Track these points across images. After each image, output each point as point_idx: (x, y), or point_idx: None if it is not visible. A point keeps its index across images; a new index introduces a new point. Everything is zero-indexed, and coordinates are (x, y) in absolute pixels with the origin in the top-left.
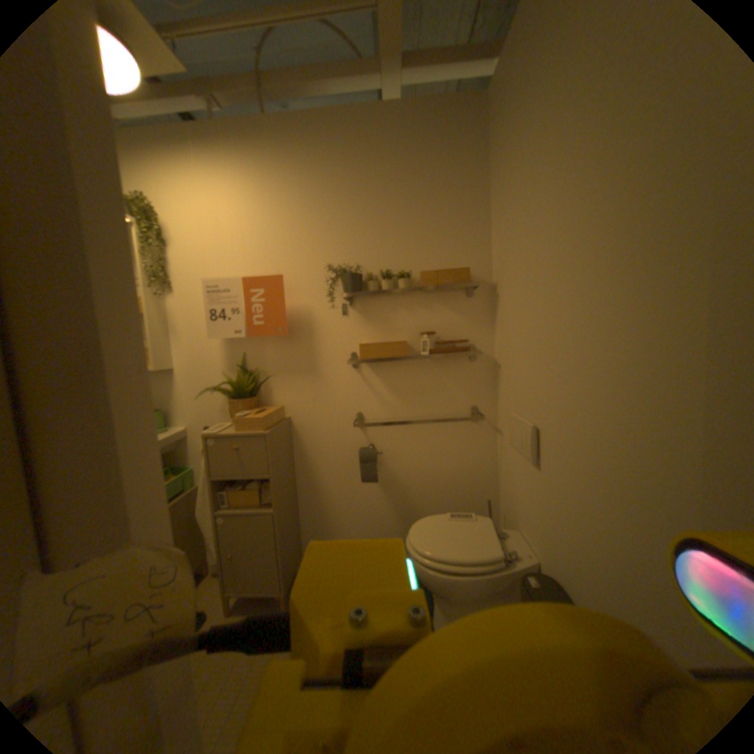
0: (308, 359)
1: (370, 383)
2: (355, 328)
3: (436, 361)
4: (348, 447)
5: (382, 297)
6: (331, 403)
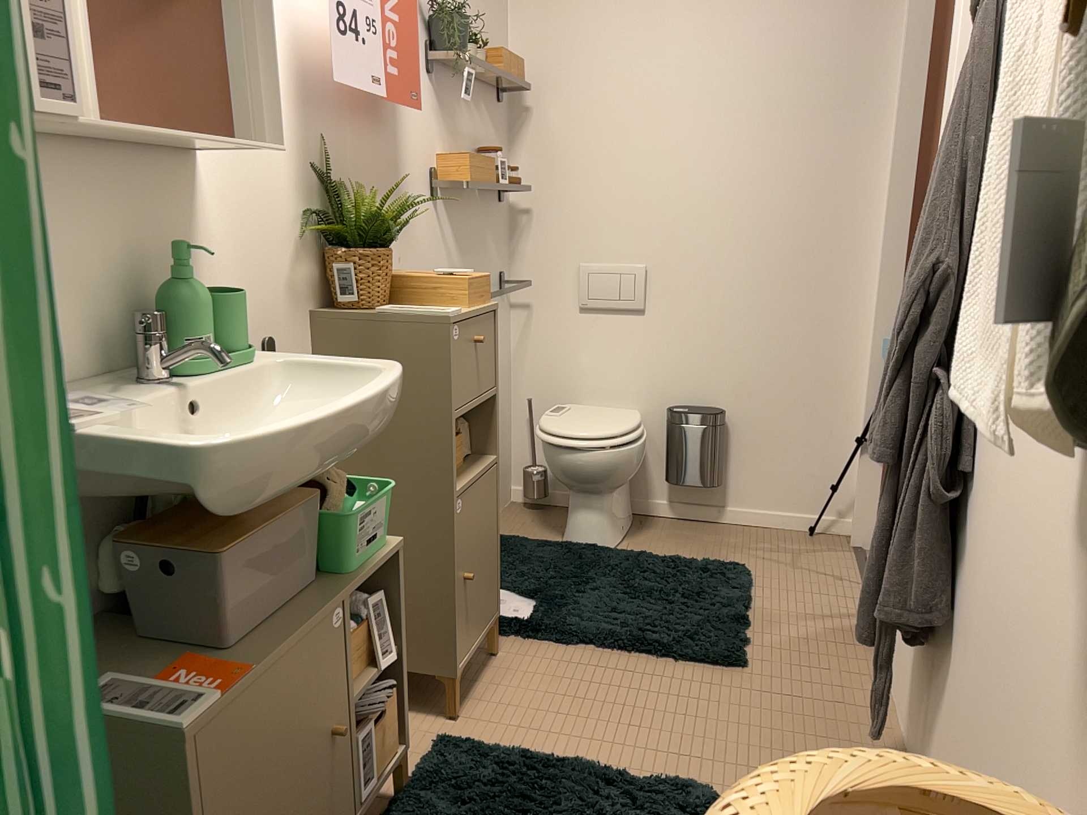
0: (395, 175)
1: (444, 232)
2: (433, 125)
3: (483, 201)
4: None
5: (451, 79)
6: (415, 270)
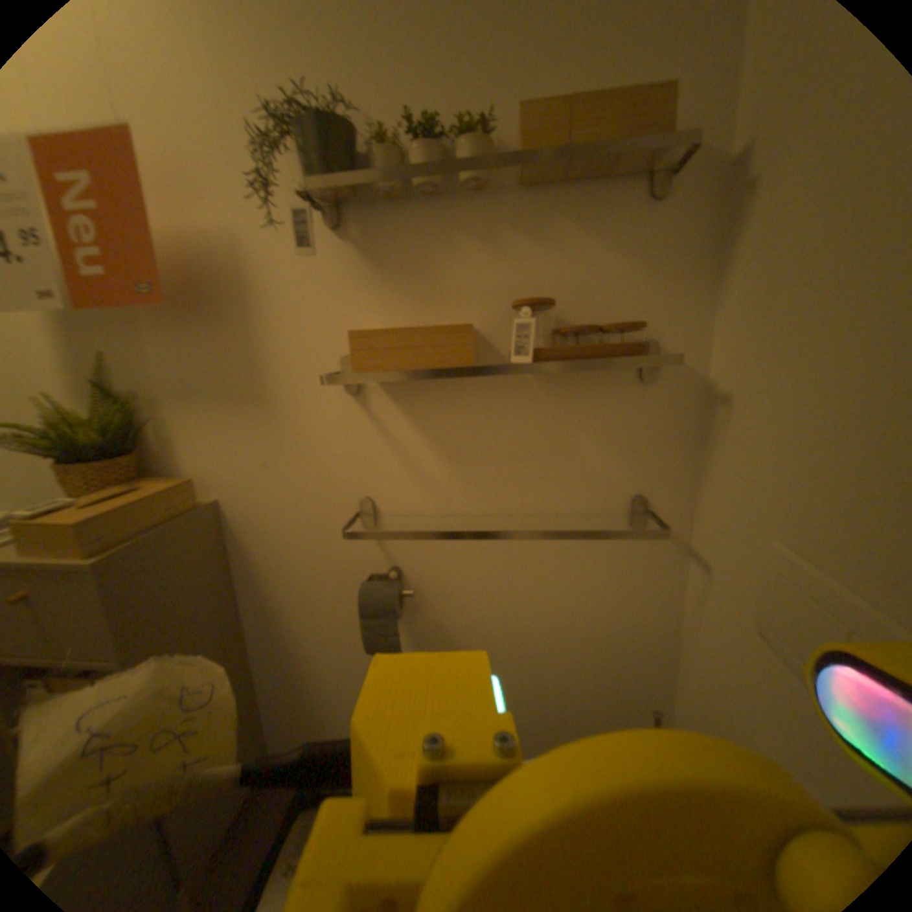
0: (242, 371)
1: (389, 432)
2: (349, 292)
3: (553, 382)
4: (344, 570)
5: (416, 205)
6: (303, 476)
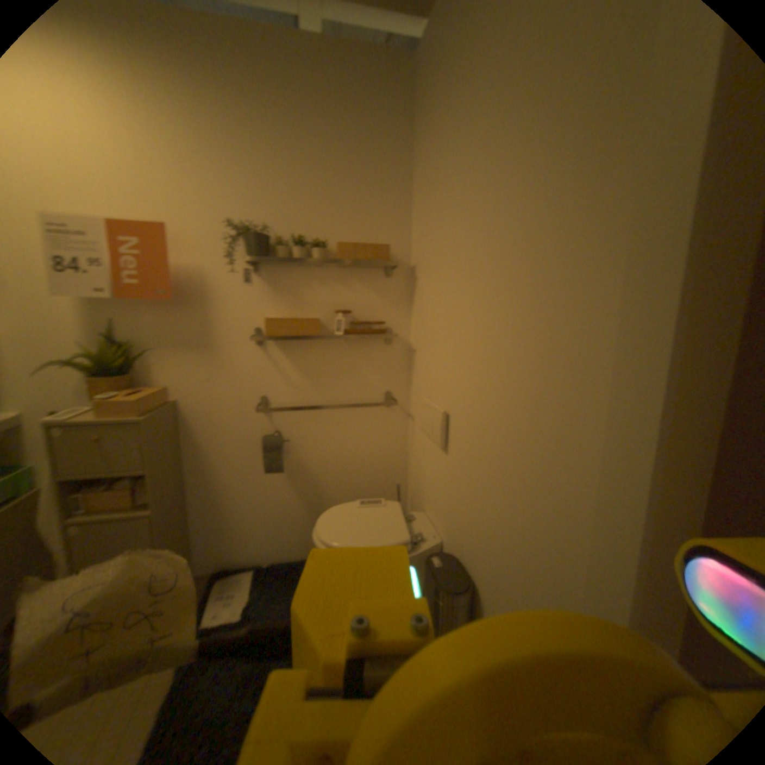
0: (199, 332)
1: (276, 363)
2: (259, 299)
3: (351, 342)
4: (249, 434)
5: (293, 266)
6: (229, 385)
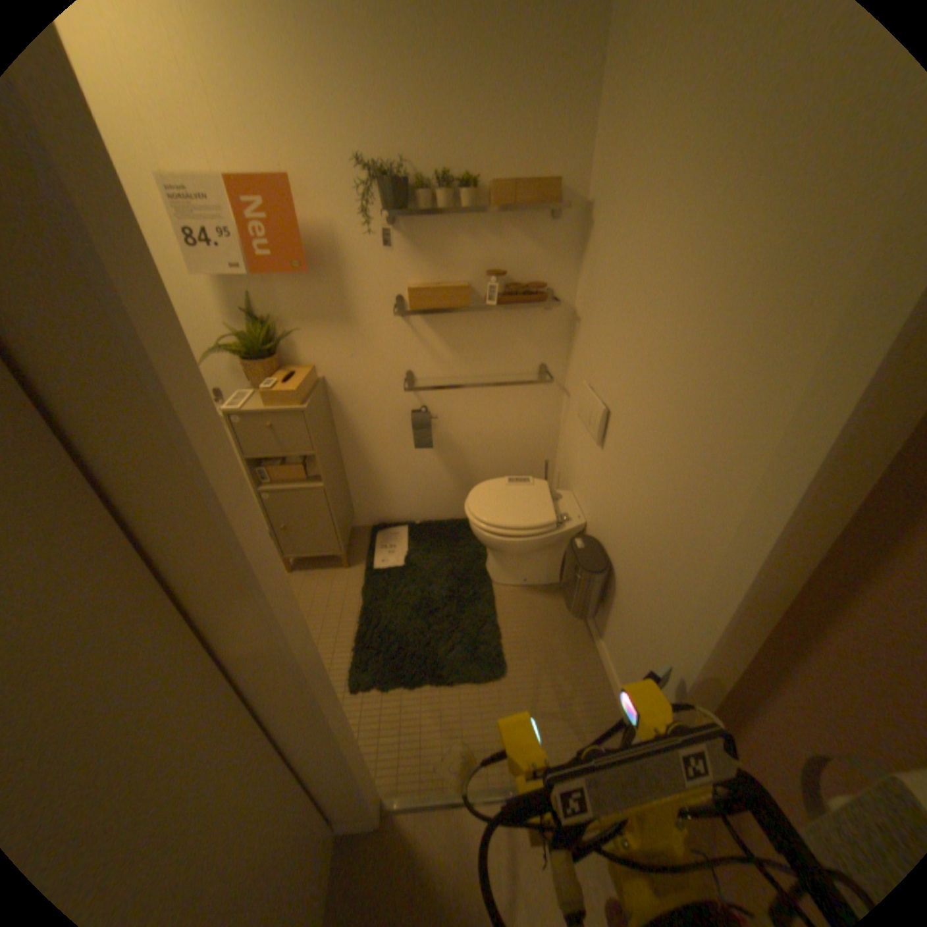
0: (338, 305)
1: (421, 338)
2: (400, 262)
3: (503, 311)
4: (397, 411)
5: (437, 217)
6: (374, 362)
